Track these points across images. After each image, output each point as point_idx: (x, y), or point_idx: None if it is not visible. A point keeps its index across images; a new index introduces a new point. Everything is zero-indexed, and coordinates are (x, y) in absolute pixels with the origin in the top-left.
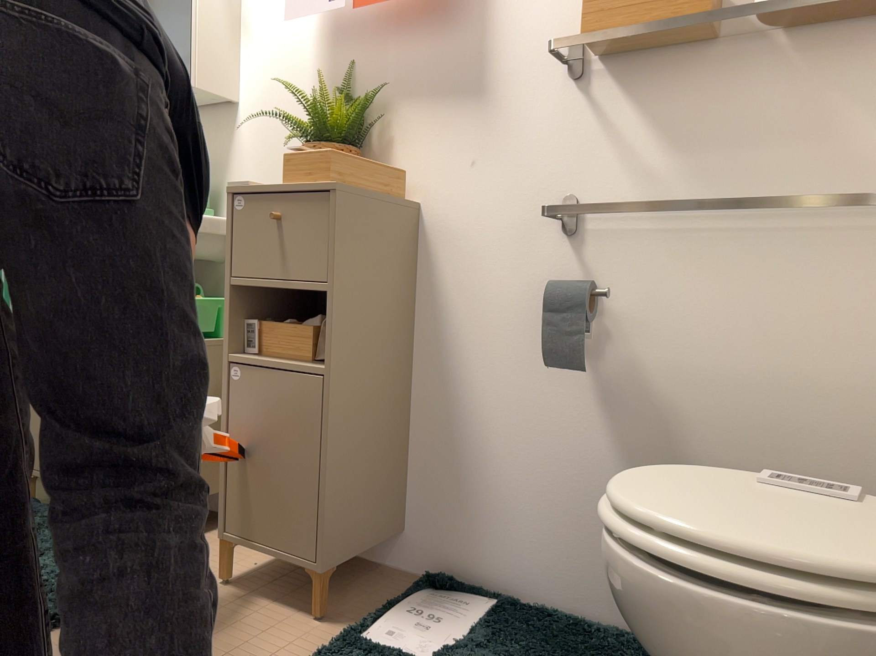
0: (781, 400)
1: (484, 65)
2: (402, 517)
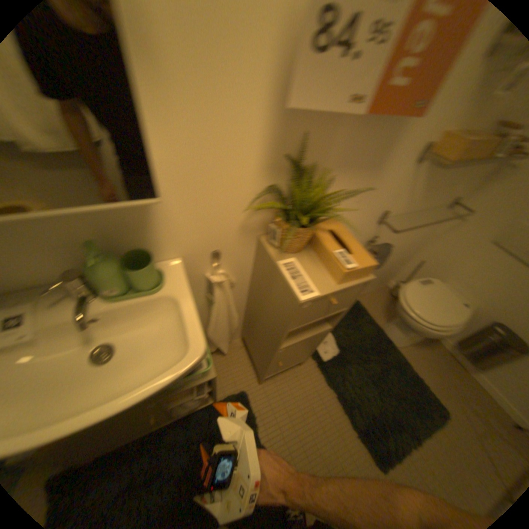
0: (399, 249)
1: (390, 148)
2: None
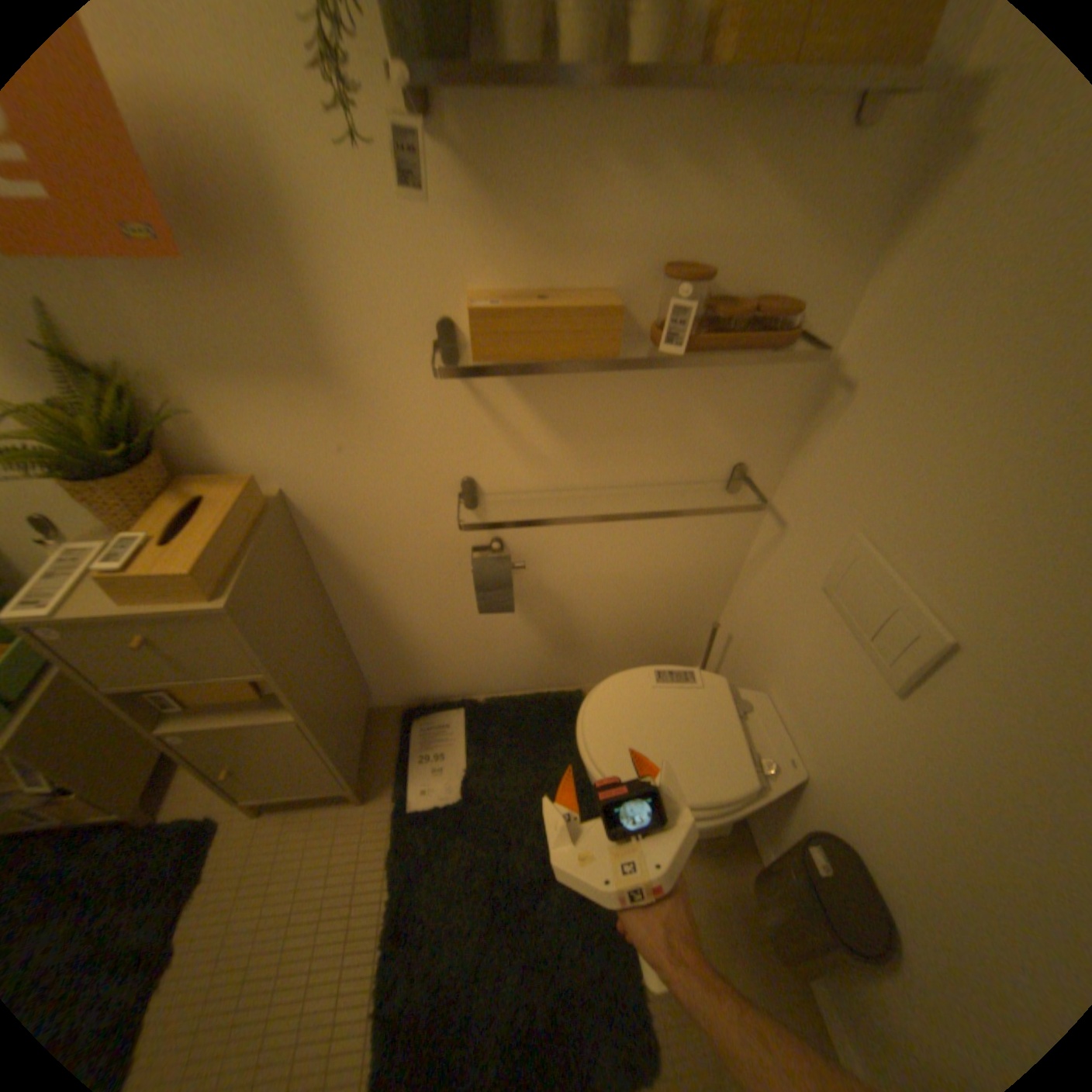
0: (632, 582)
1: (314, 332)
2: (367, 688)
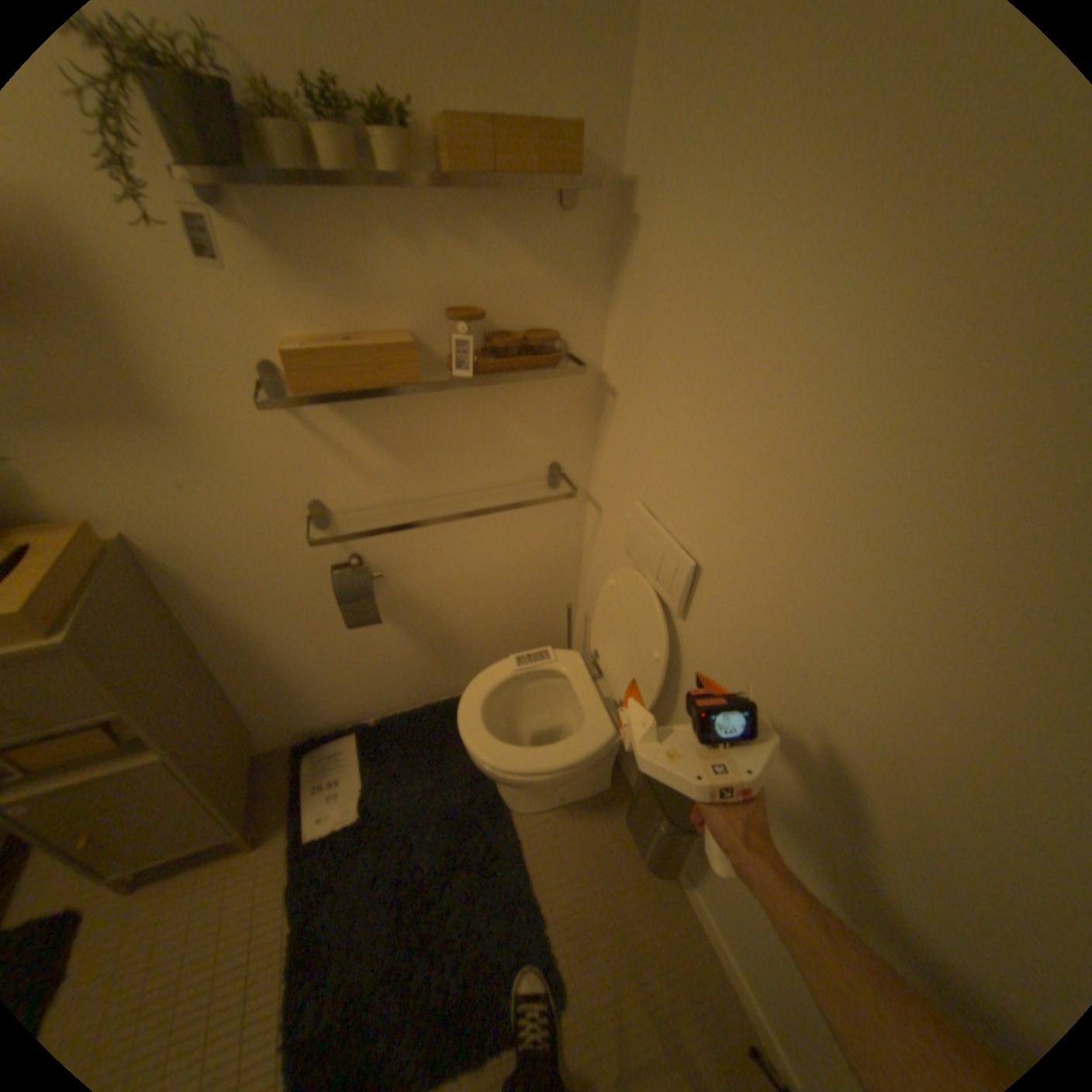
0: (491, 581)
1: (140, 381)
2: (247, 732)
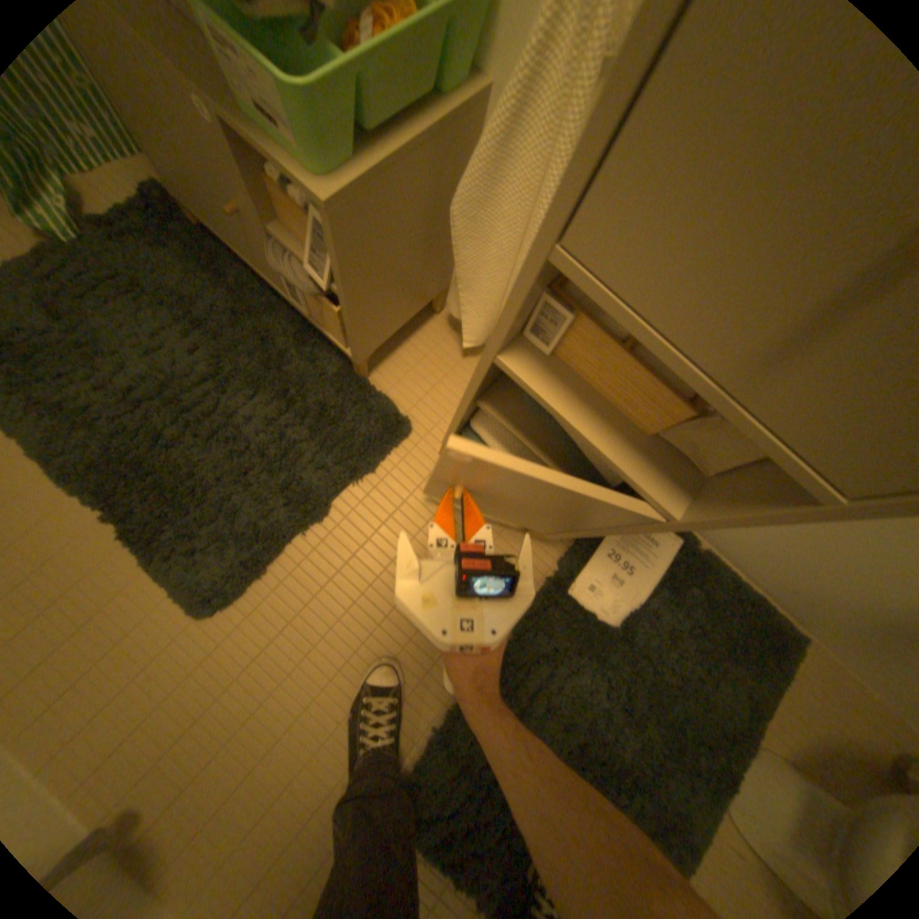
0: None
1: None
2: None
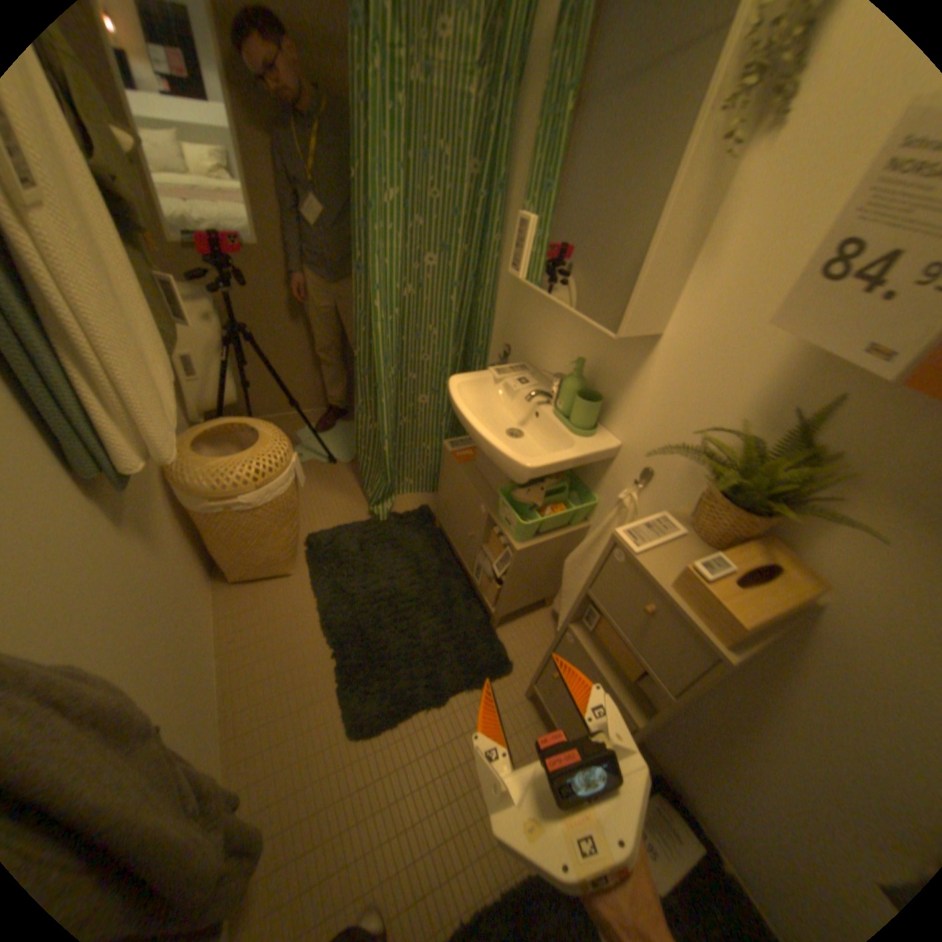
0: None
1: None
2: None
